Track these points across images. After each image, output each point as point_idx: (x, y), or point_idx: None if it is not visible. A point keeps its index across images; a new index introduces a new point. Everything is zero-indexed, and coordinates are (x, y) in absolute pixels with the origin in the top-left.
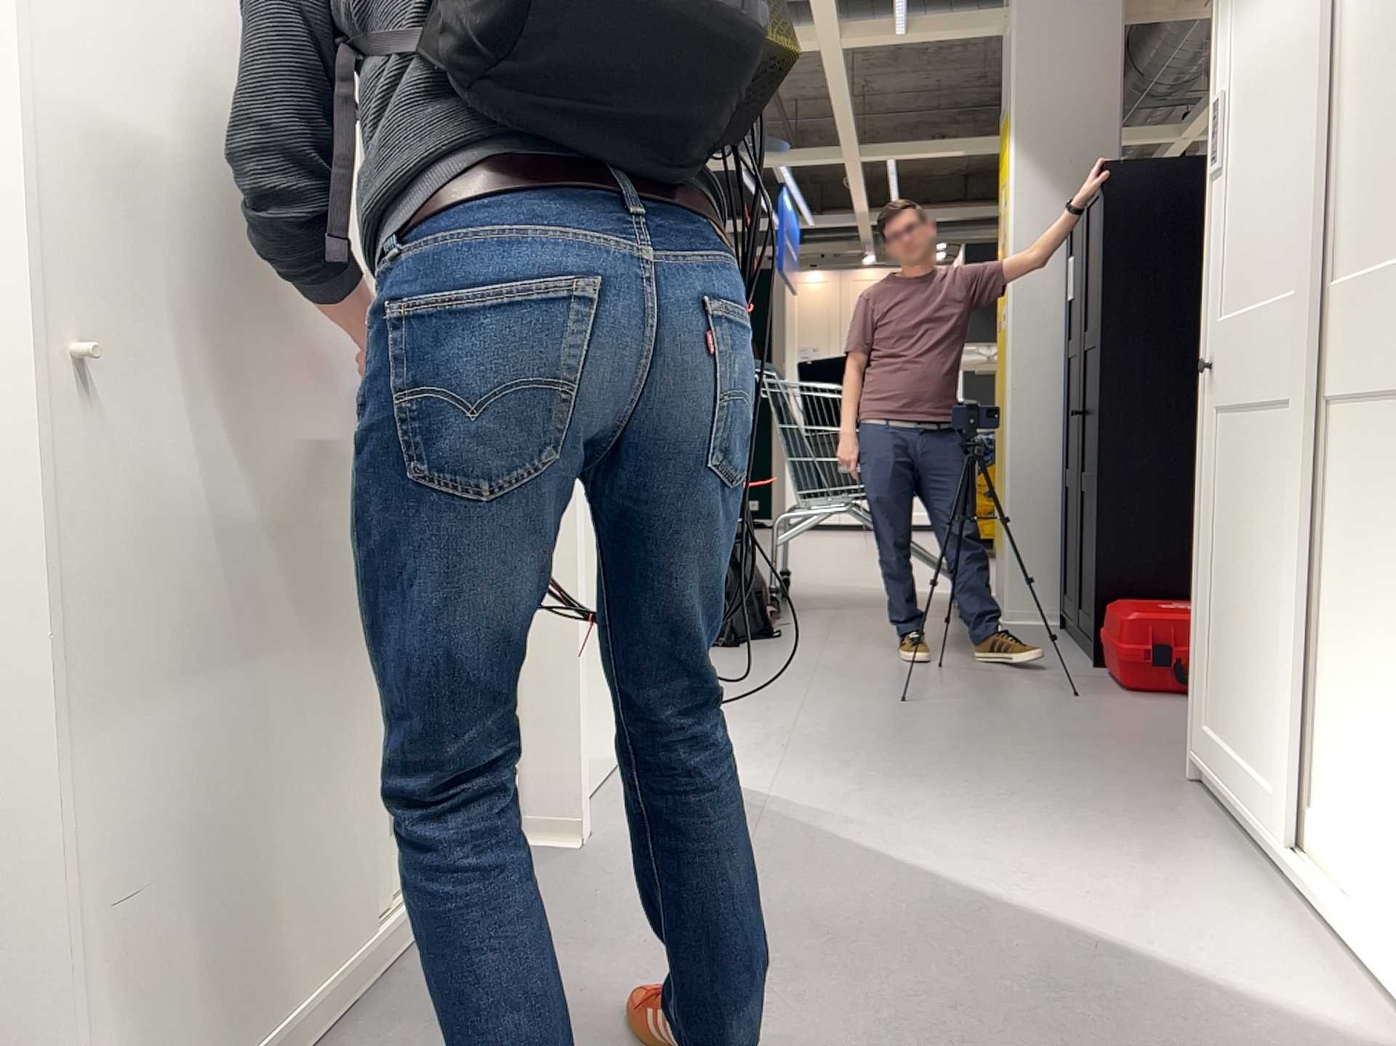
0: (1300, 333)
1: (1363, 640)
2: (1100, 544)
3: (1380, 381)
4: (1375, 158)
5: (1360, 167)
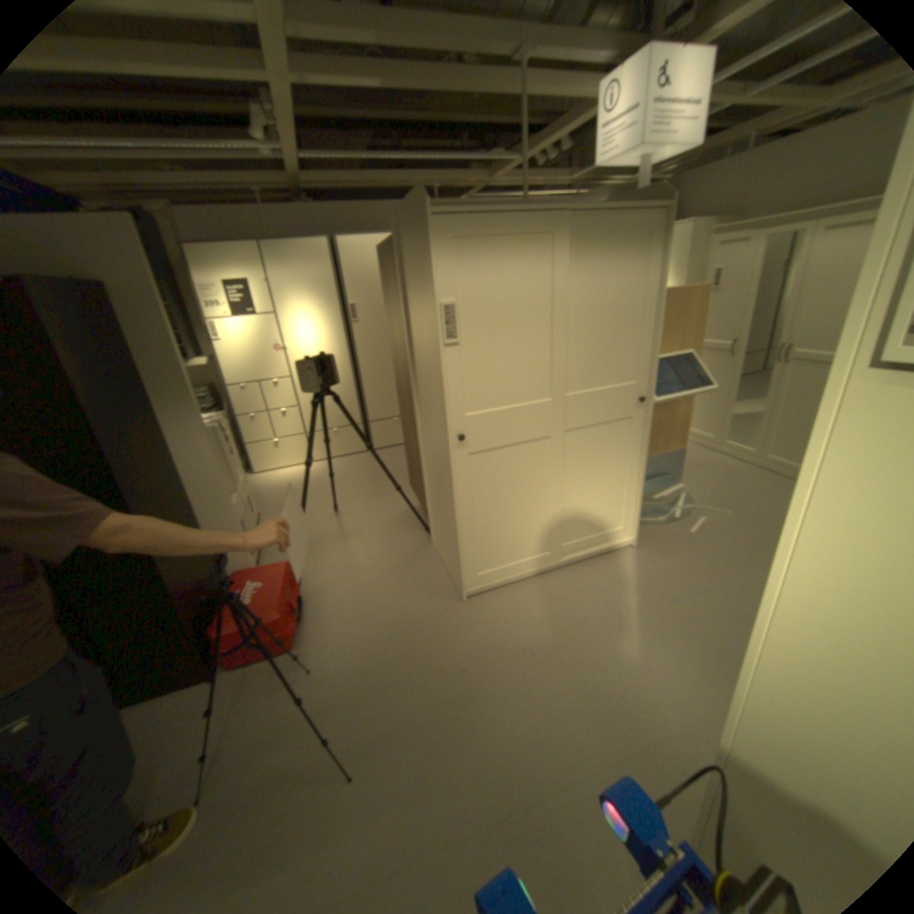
0: (564, 412)
1: (595, 487)
2: (184, 607)
3: (603, 420)
4: (596, 356)
5: (586, 358)
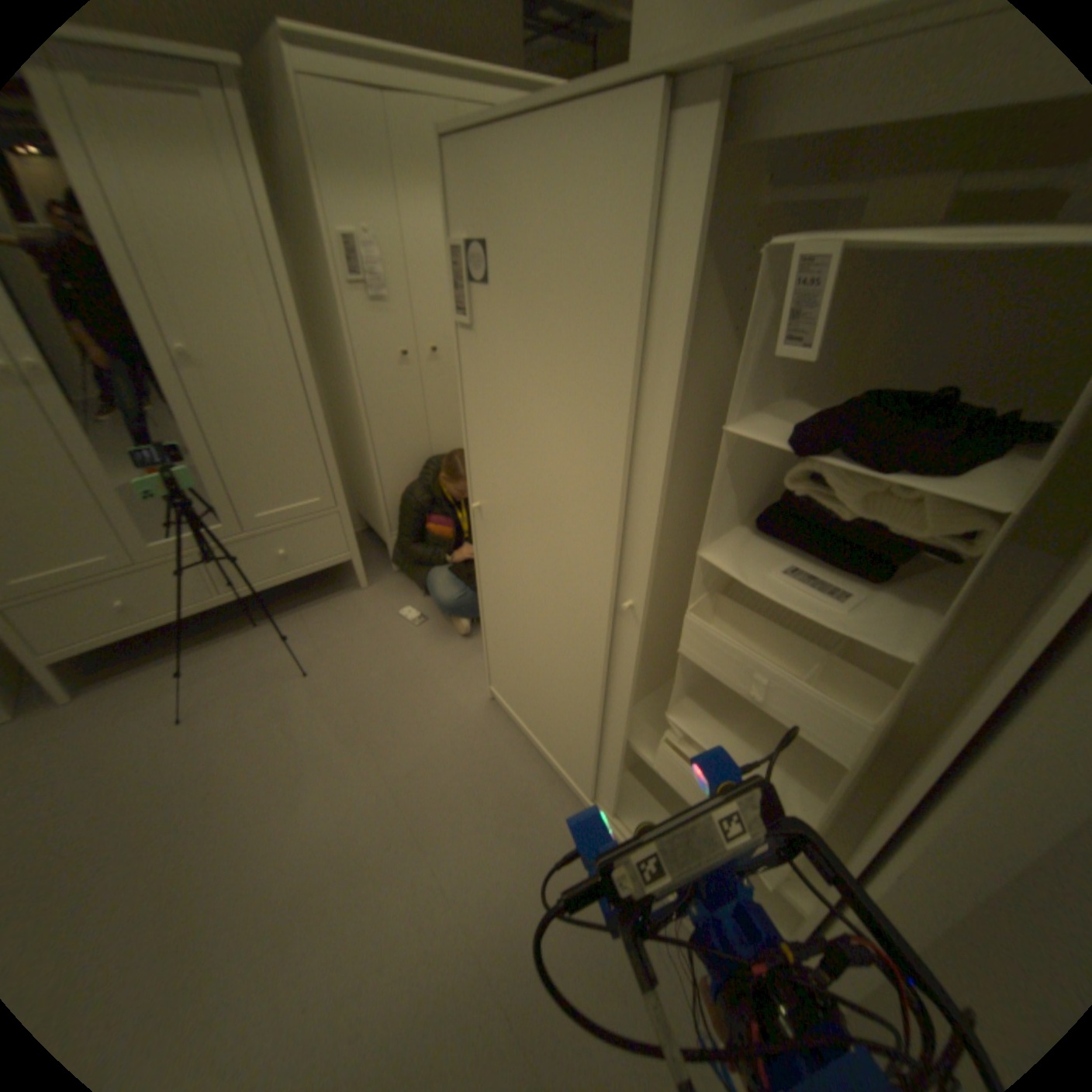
0: None
1: None
2: None
3: None
4: None
5: None
